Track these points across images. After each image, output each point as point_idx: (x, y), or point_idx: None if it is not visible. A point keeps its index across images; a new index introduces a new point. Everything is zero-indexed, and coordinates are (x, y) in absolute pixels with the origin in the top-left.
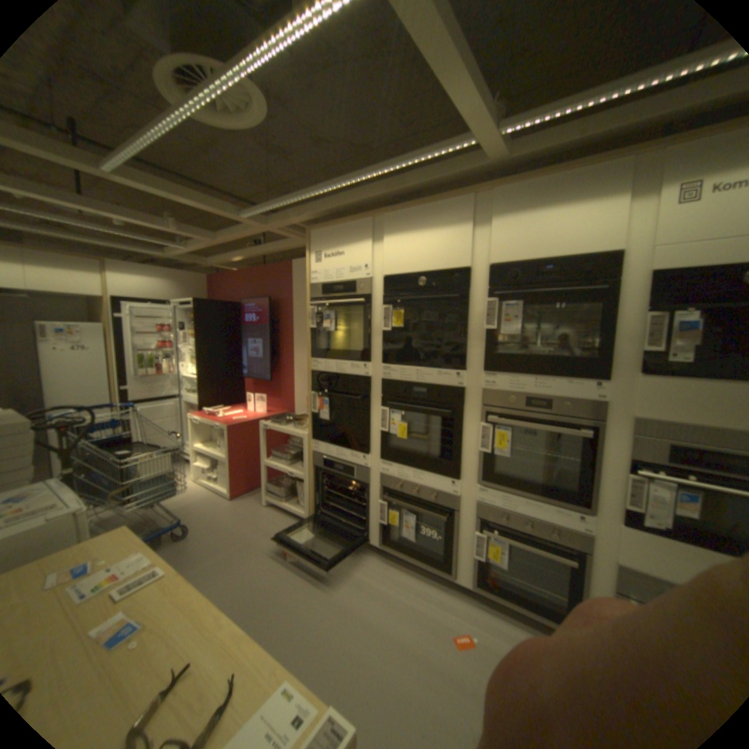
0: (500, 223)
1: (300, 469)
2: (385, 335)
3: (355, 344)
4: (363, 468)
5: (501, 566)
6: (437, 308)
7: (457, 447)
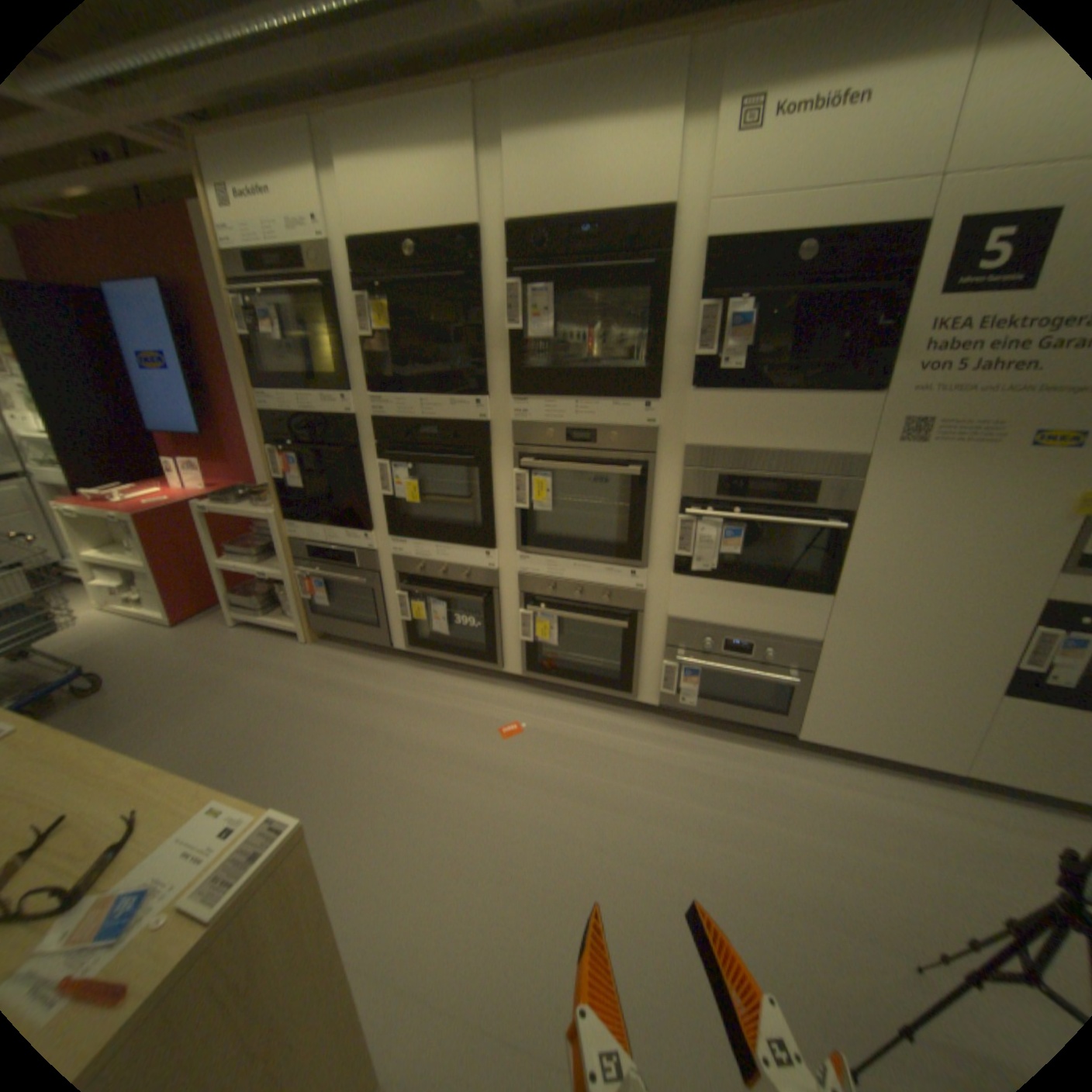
0: (512, 146)
1: (274, 566)
2: (364, 344)
3: (320, 361)
4: (364, 551)
5: (548, 642)
6: (439, 297)
7: (488, 507)
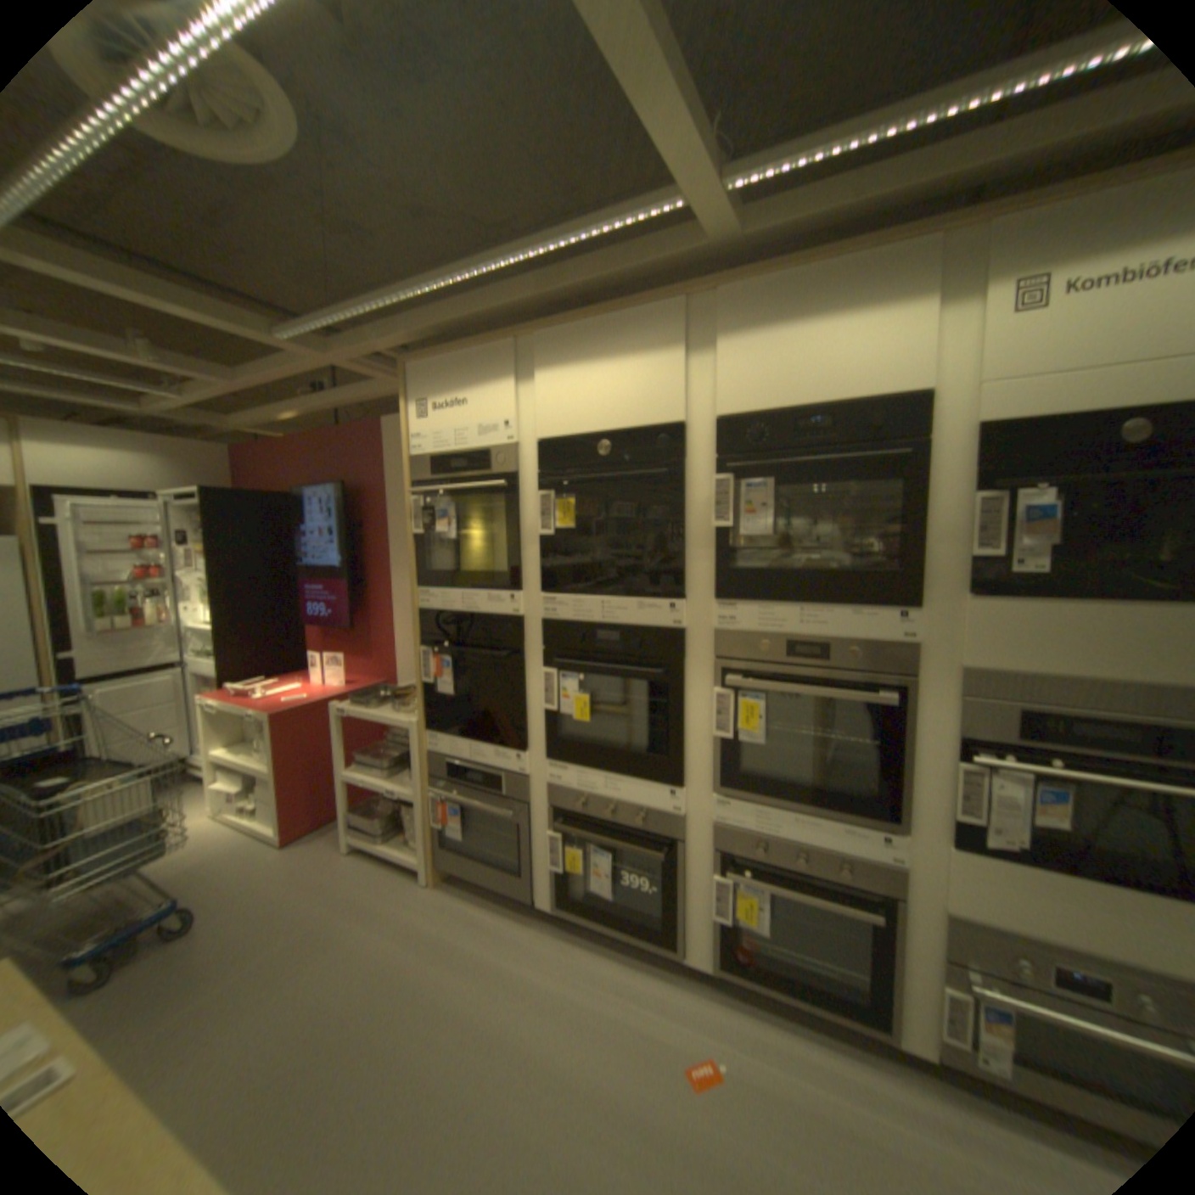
0: (729, 347)
1: (405, 784)
2: (544, 543)
3: (493, 560)
4: (515, 776)
5: (757, 931)
6: (631, 494)
7: (674, 731)
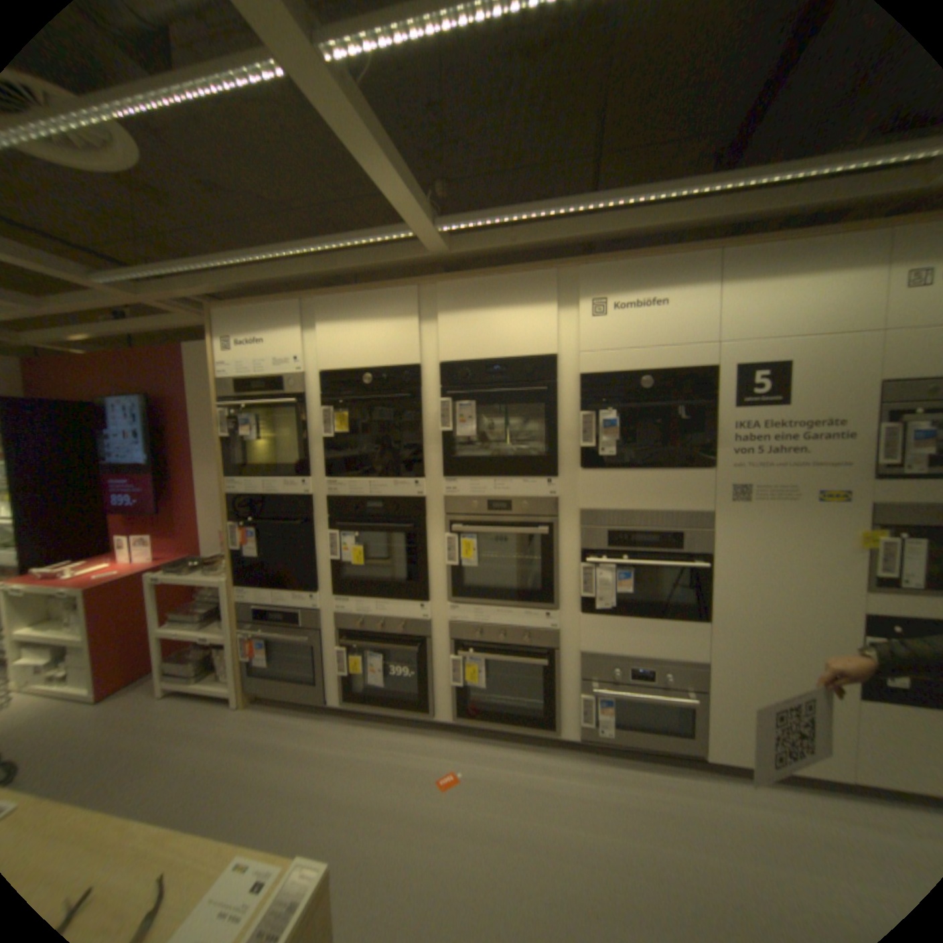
0: (446, 321)
1: (215, 631)
2: (327, 443)
3: (287, 455)
4: (309, 611)
5: (477, 686)
6: (387, 409)
7: (422, 565)
